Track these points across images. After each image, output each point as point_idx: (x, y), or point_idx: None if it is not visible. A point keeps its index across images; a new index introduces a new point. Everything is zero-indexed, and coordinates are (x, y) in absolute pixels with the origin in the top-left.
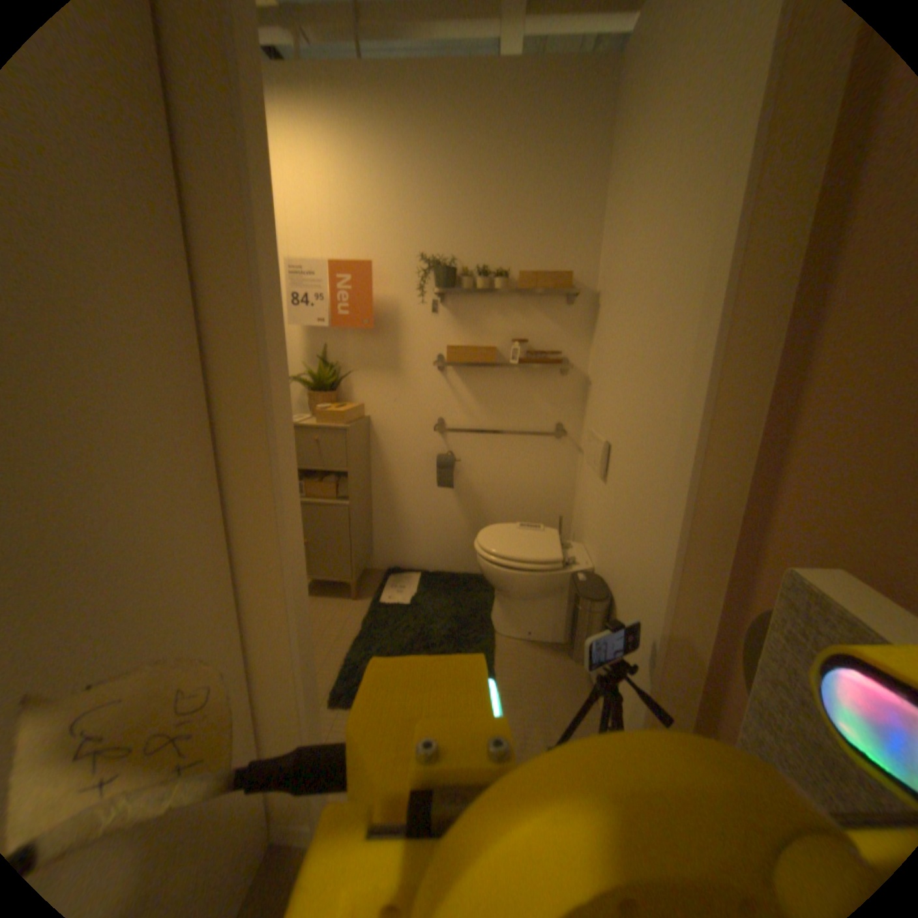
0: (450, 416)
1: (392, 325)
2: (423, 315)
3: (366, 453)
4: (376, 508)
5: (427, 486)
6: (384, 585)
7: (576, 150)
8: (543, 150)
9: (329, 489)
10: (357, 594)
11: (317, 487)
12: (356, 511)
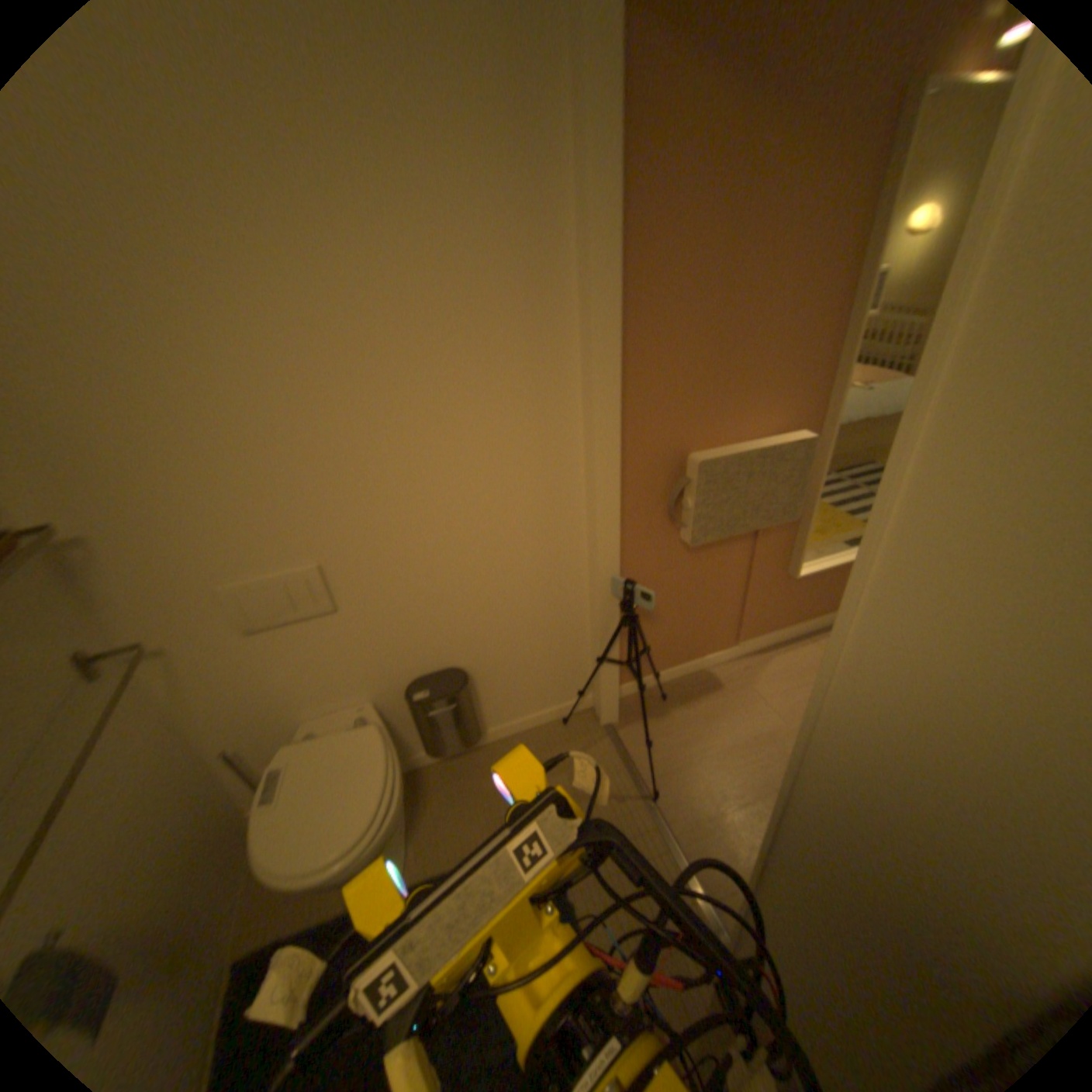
0: None
1: None
2: None
3: None
4: None
5: None
6: None
7: None
8: None
9: None
10: None
11: None
12: None
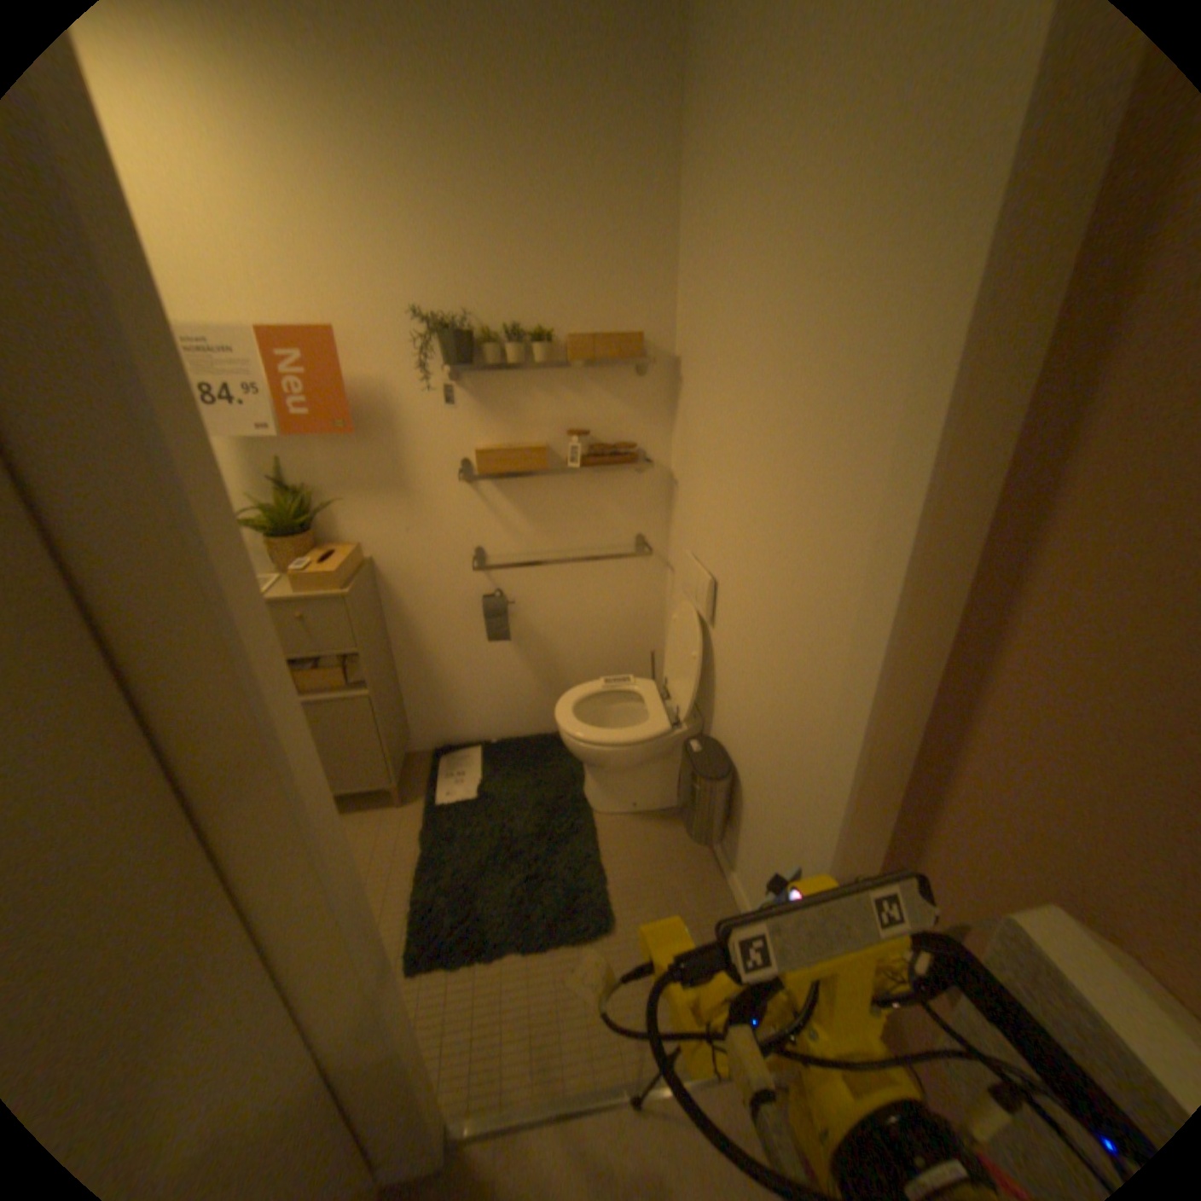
0: (490, 547)
1: (383, 426)
2: (429, 408)
3: (376, 616)
4: (403, 680)
5: (471, 641)
6: (434, 780)
7: (631, 147)
8: (582, 145)
9: (332, 679)
10: (399, 801)
11: (312, 679)
12: (380, 701)
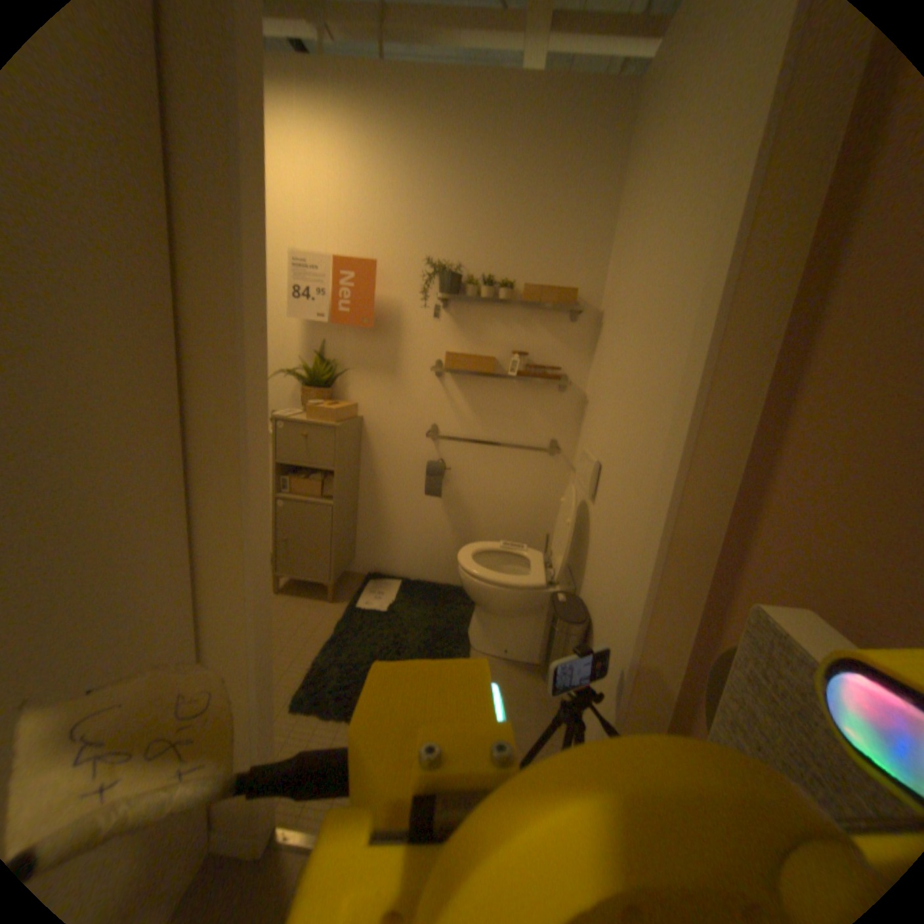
0: (443, 423)
1: (392, 327)
2: (424, 320)
3: (355, 454)
4: (362, 510)
5: (415, 492)
6: (362, 590)
7: (591, 168)
8: (557, 166)
9: (314, 487)
10: (334, 597)
11: (302, 484)
12: (340, 511)
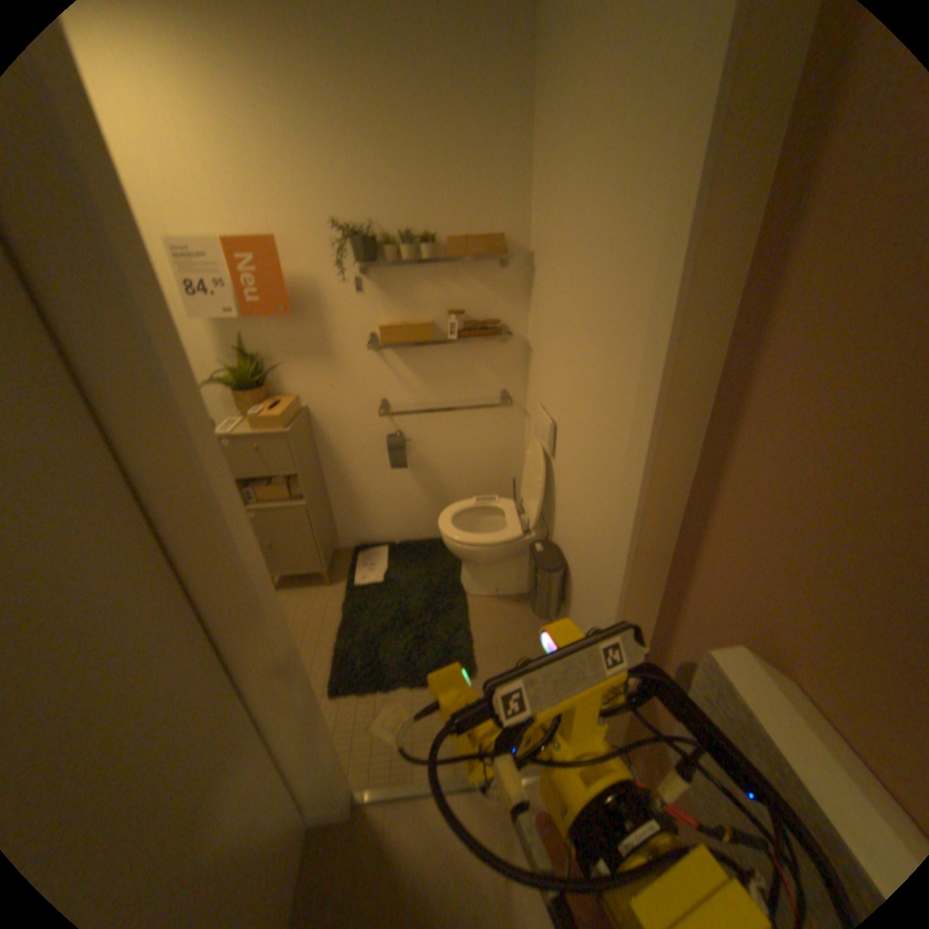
0: (392, 400)
1: (312, 310)
2: (345, 296)
3: (310, 450)
4: (331, 497)
5: (379, 470)
6: (353, 569)
7: (493, 87)
8: (455, 88)
9: (279, 495)
10: (329, 583)
11: (266, 495)
12: (313, 512)
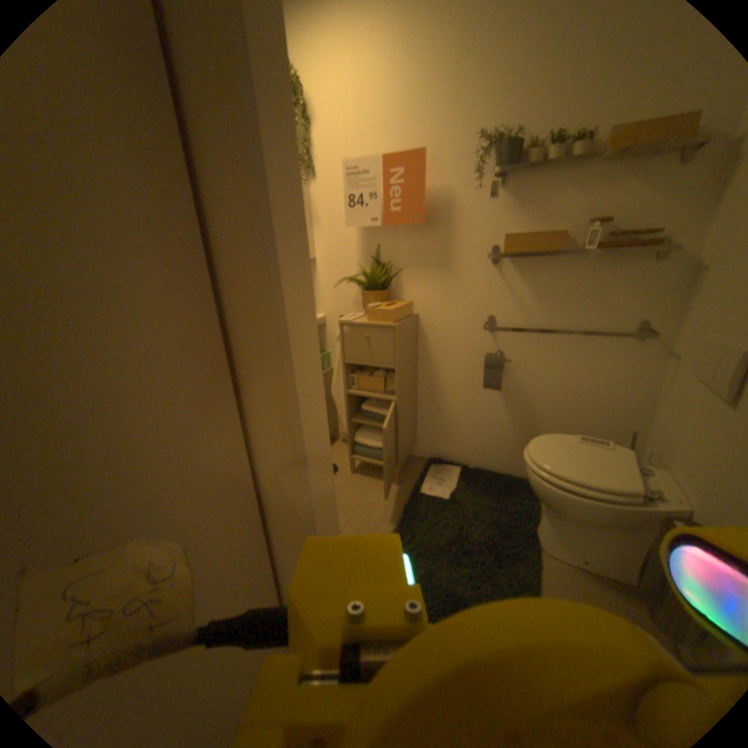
0: (502, 314)
1: (444, 219)
2: (478, 204)
3: (412, 351)
4: (420, 402)
5: (471, 386)
6: (424, 476)
7: None
8: None
9: (377, 384)
10: (399, 481)
11: (367, 382)
12: (401, 407)
